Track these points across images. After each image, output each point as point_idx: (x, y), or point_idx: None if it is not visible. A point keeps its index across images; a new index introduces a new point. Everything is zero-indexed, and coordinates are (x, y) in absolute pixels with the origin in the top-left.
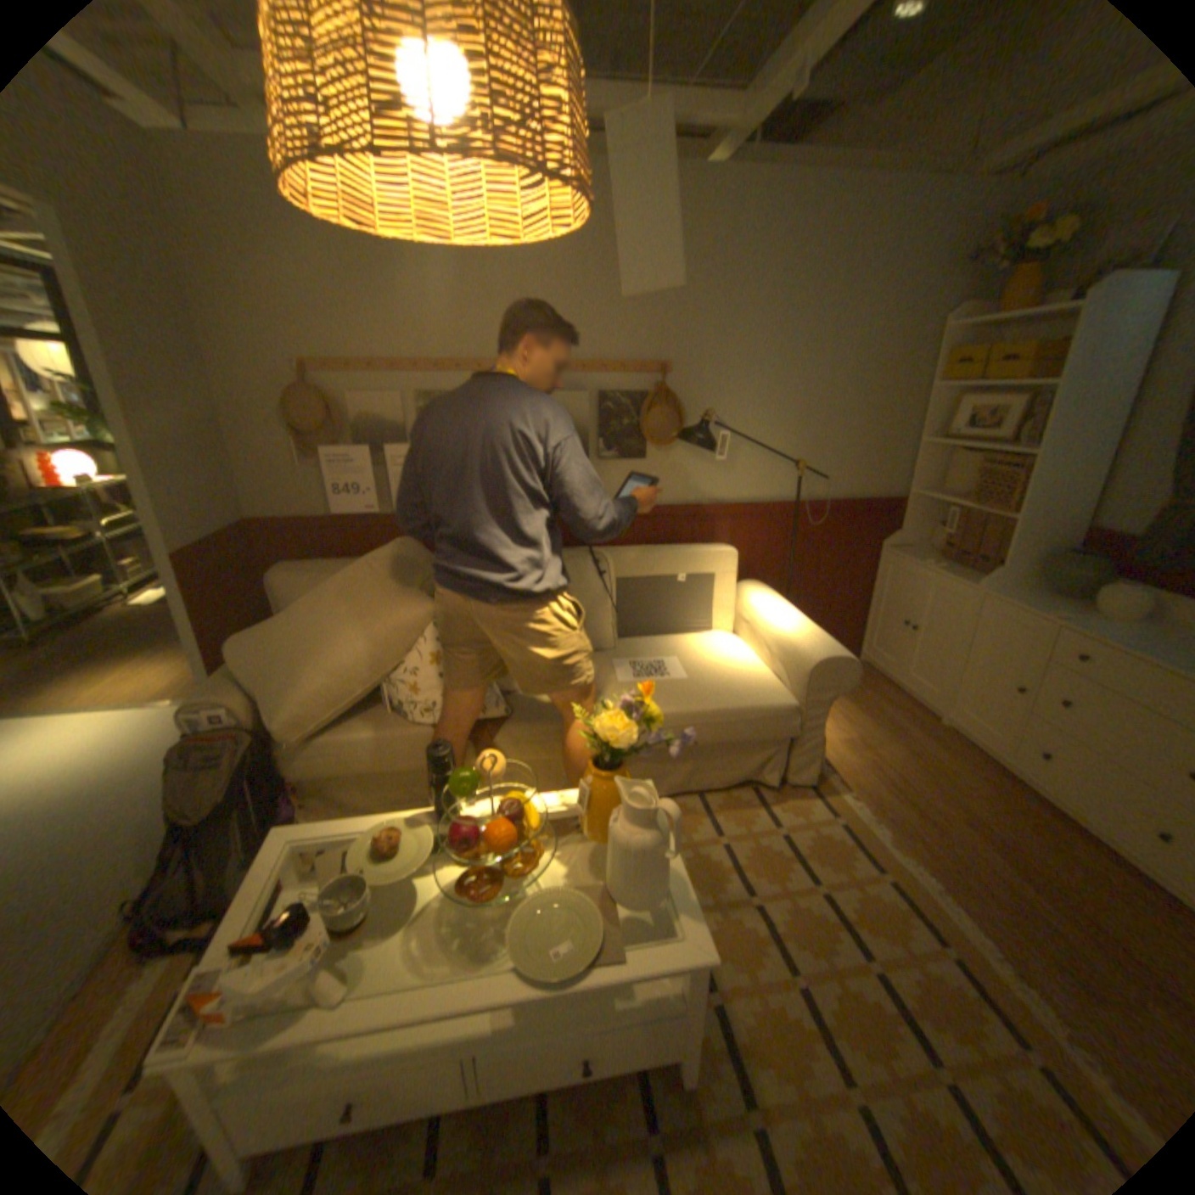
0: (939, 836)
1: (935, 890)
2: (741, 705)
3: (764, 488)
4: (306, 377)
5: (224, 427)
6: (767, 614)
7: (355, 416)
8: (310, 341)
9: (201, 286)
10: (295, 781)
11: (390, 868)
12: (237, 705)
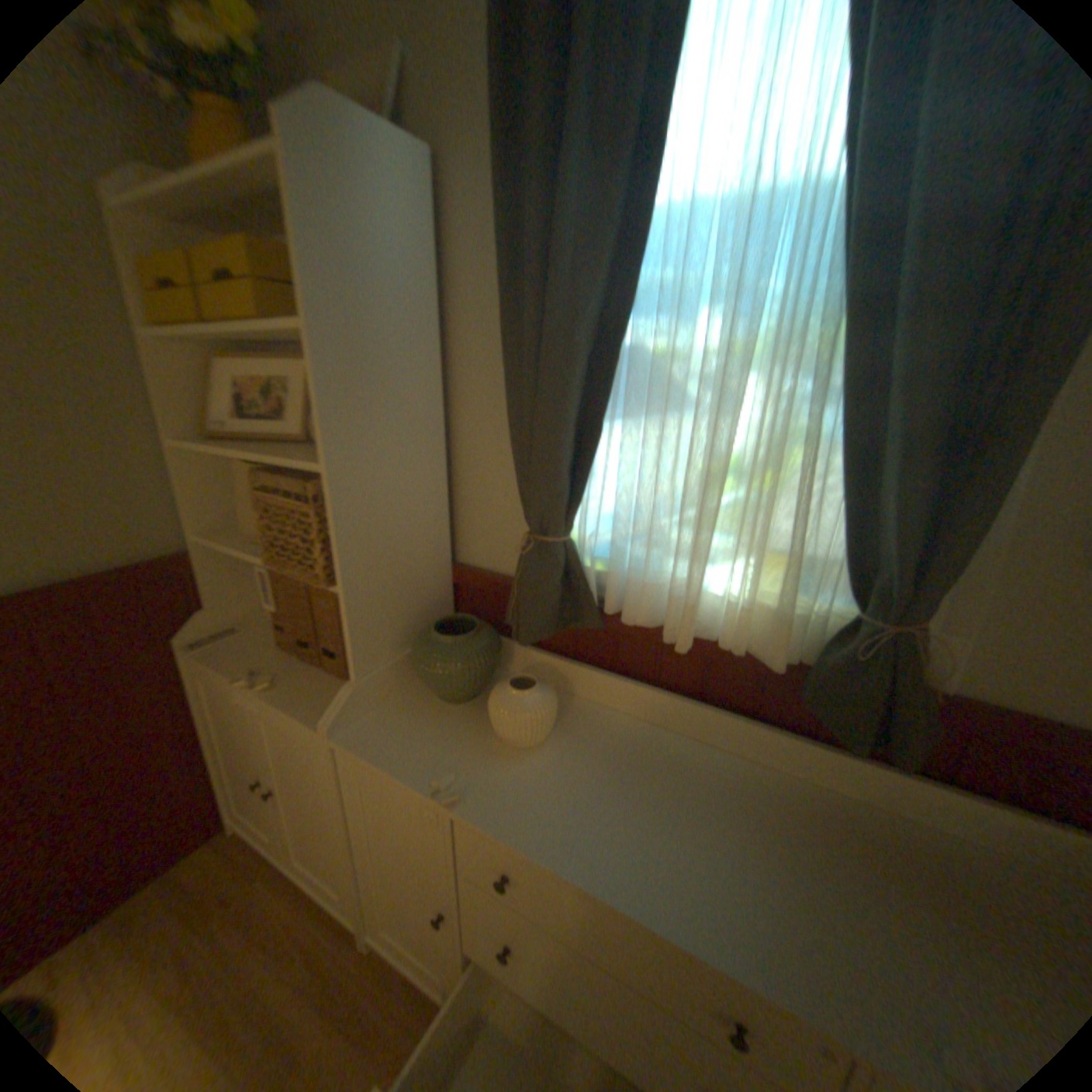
0: None
1: None
2: None
3: None
4: None
5: None
6: None
7: None
8: None
9: None
10: None
11: None
12: None
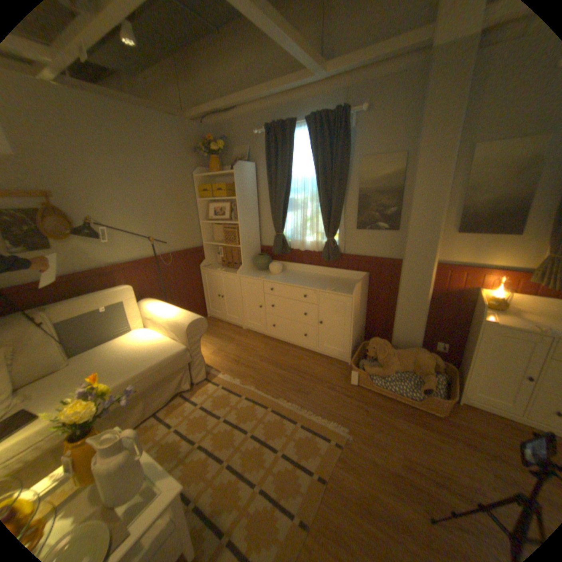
0: (254, 370)
1: (258, 391)
2: (158, 361)
3: (136, 253)
4: None
5: None
6: (158, 312)
7: None
8: None
9: None
10: None
11: None
12: None
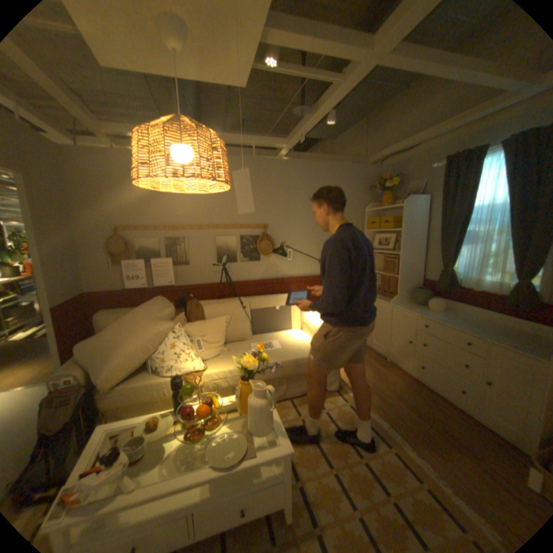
0: (387, 405)
1: (386, 427)
2: (303, 357)
3: (307, 270)
4: (117, 233)
5: (78, 254)
6: (312, 320)
7: (138, 248)
8: (120, 220)
9: (74, 200)
10: (104, 410)
11: (153, 436)
12: (78, 375)
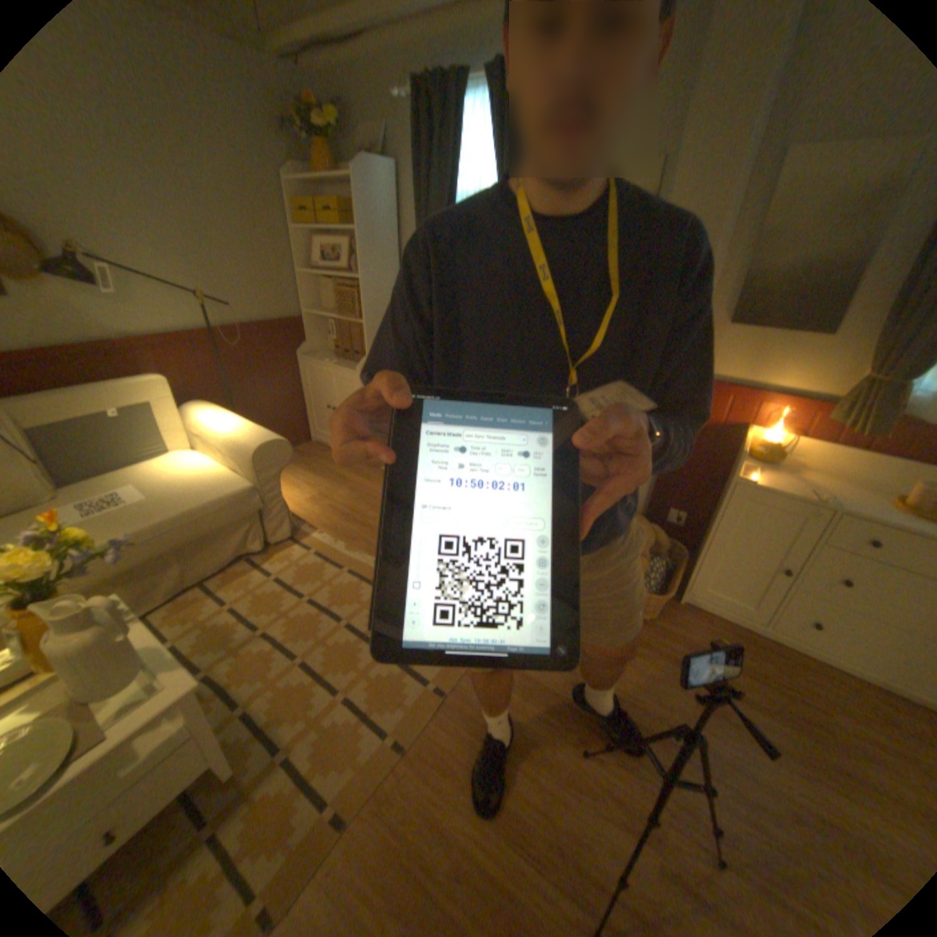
0: (370, 531)
1: (371, 561)
2: (202, 503)
3: (174, 318)
4: None
5: None
6: (210, 425)
7: None
8: None
9: None
10: None
11: None
12: None
